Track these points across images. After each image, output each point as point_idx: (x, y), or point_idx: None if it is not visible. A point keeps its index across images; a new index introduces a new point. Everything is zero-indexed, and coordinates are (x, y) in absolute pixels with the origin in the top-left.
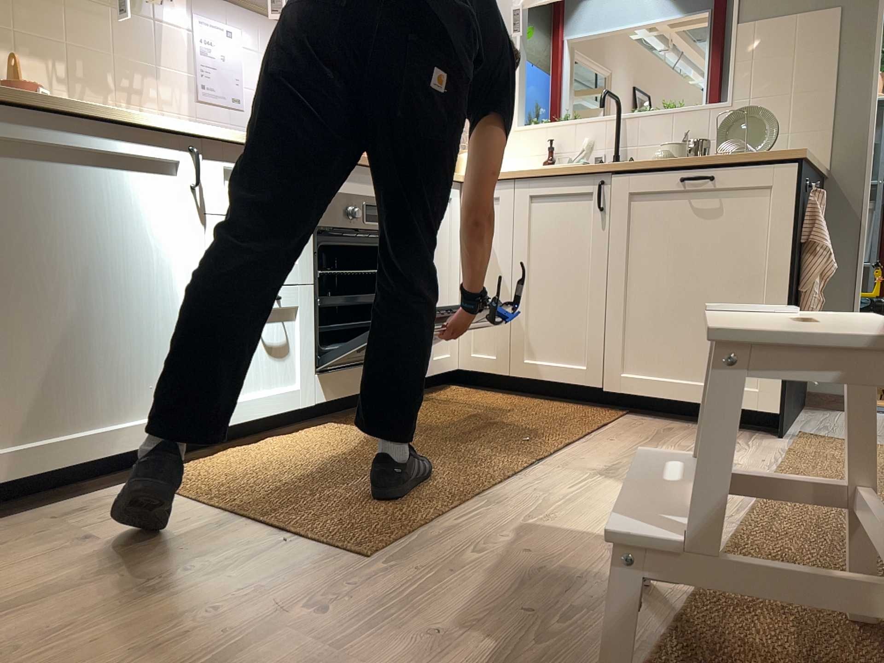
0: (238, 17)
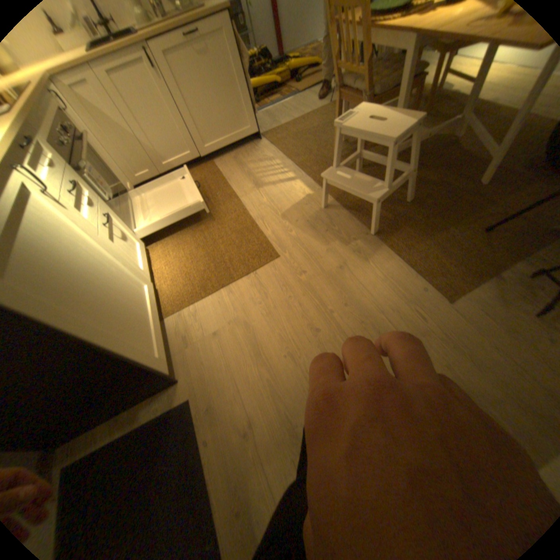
0: None
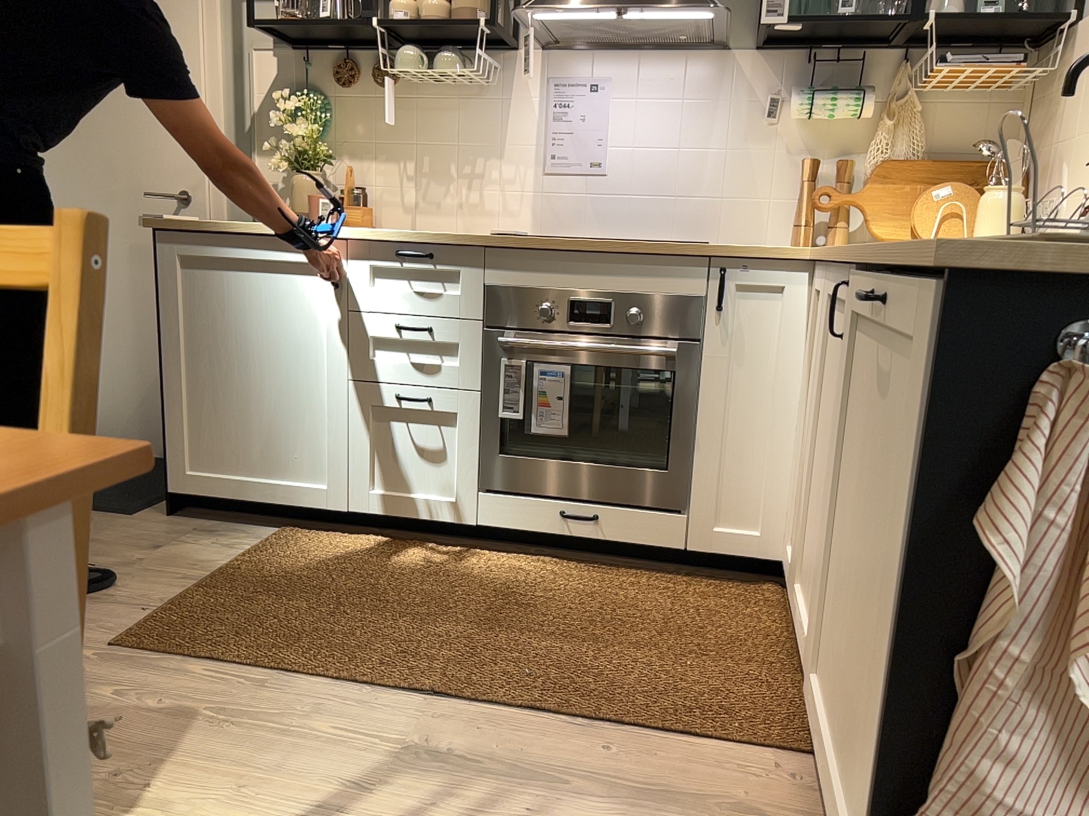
0: (605, 61)
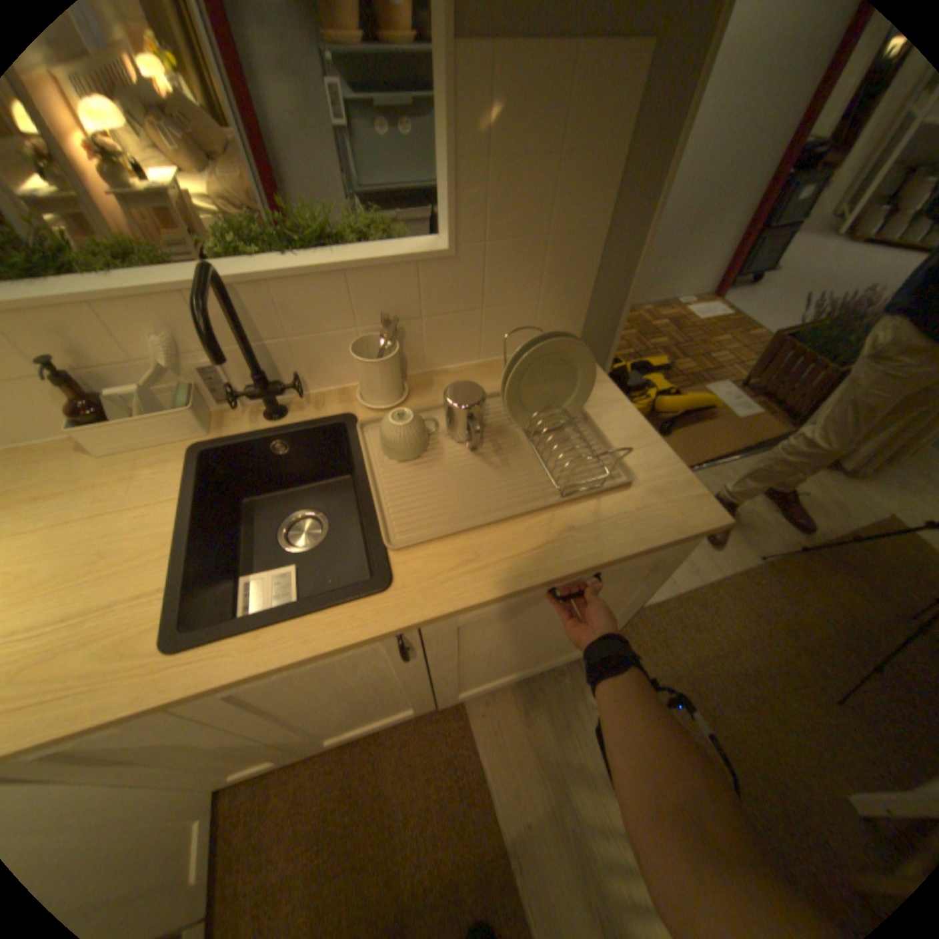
0: None
